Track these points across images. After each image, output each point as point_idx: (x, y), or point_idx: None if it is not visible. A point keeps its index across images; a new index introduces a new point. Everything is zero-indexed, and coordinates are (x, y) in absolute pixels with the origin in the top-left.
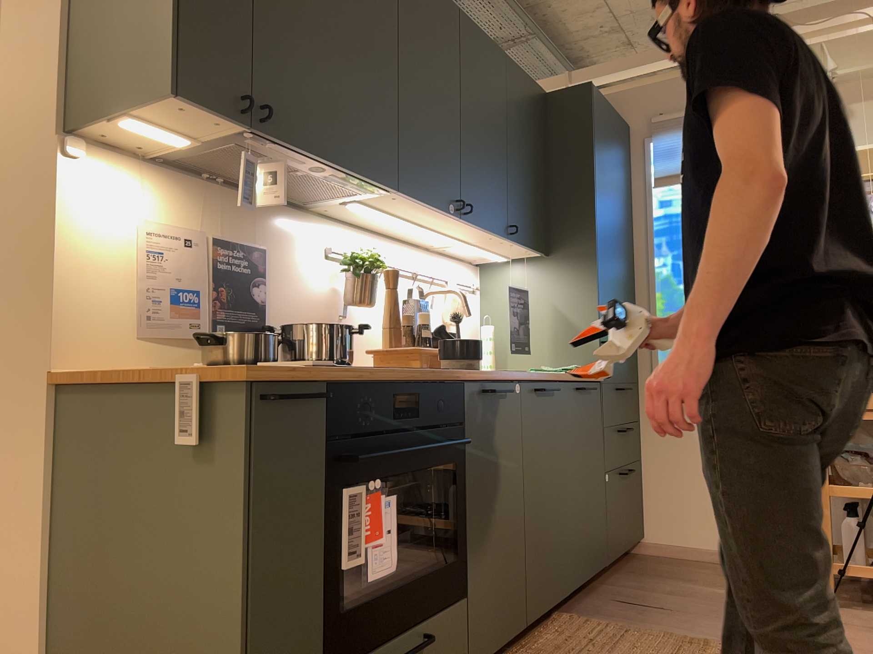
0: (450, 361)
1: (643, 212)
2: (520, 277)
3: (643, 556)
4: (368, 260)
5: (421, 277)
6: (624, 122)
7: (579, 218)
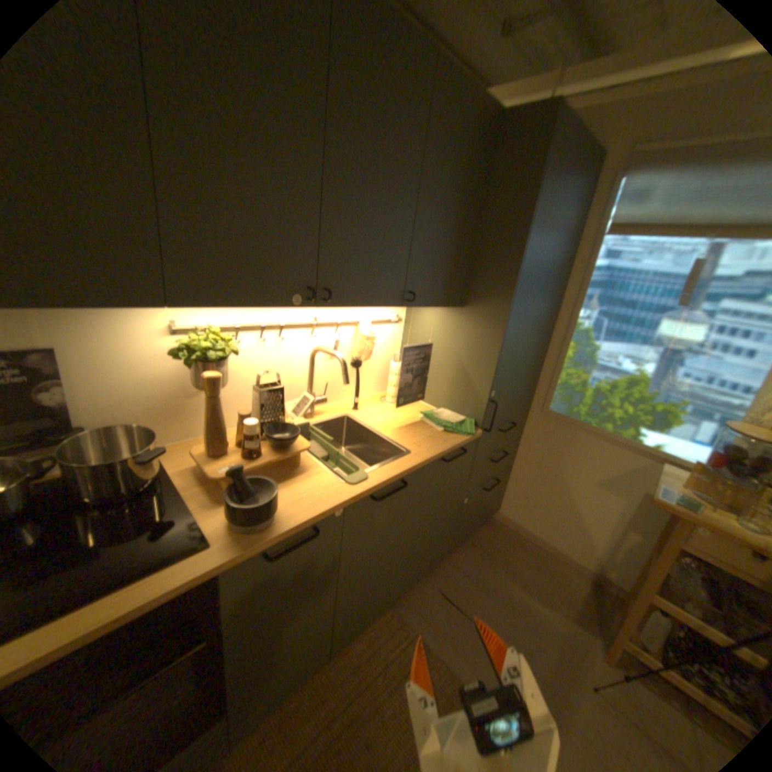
0: (225, 523)
1: (587, 257)
2: (436, 319)
3: (494, 522)
4: (197, 354)
5: (324, 323)
6: (604, 145)
7: (501, 276)
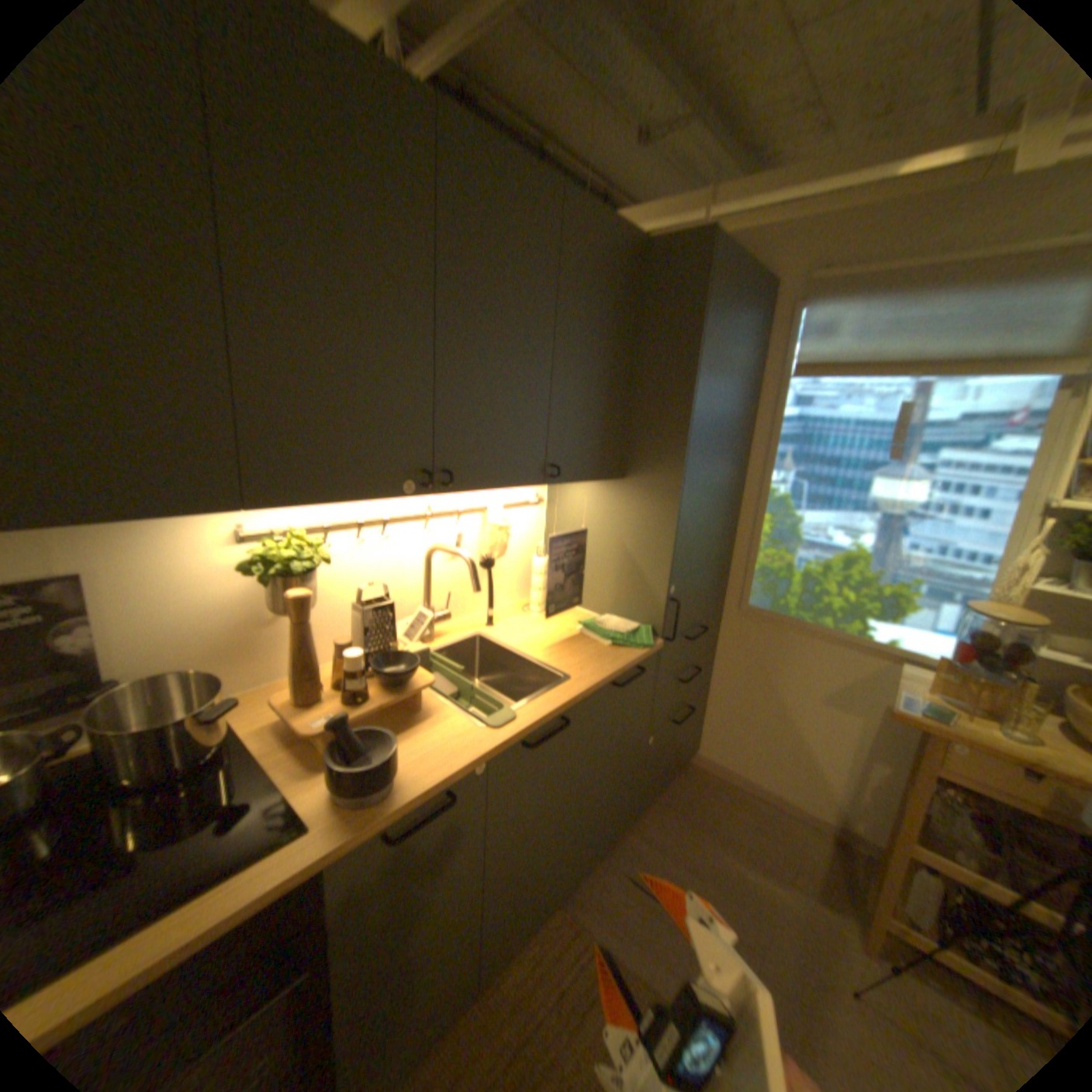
0: (329, 797)
1: (772, 407)
2: (589, 497)
3: (693, 770)
4: (277, 569)
5: (442, 514)
6: (774, 273)
7: (667, 438)
